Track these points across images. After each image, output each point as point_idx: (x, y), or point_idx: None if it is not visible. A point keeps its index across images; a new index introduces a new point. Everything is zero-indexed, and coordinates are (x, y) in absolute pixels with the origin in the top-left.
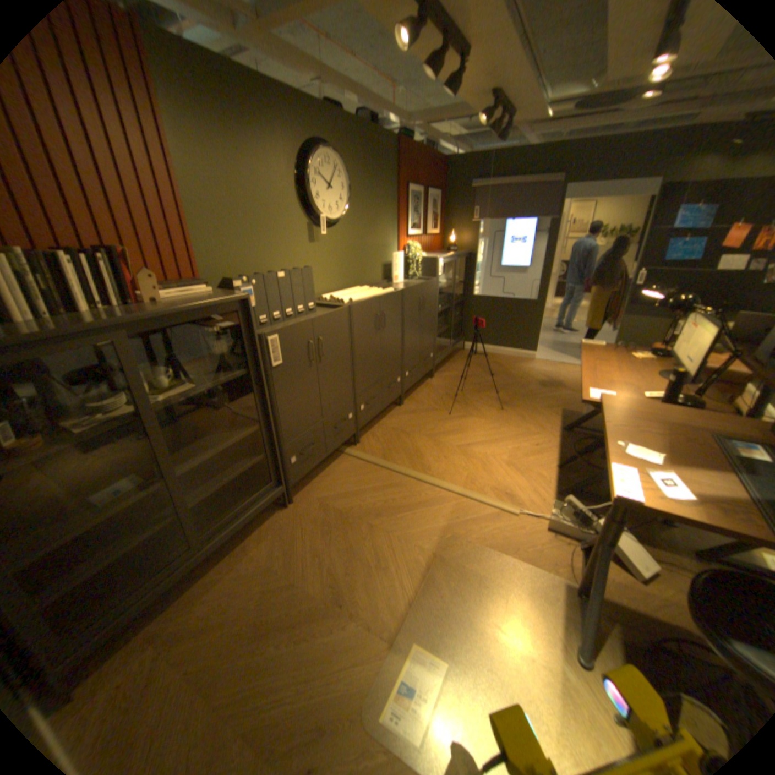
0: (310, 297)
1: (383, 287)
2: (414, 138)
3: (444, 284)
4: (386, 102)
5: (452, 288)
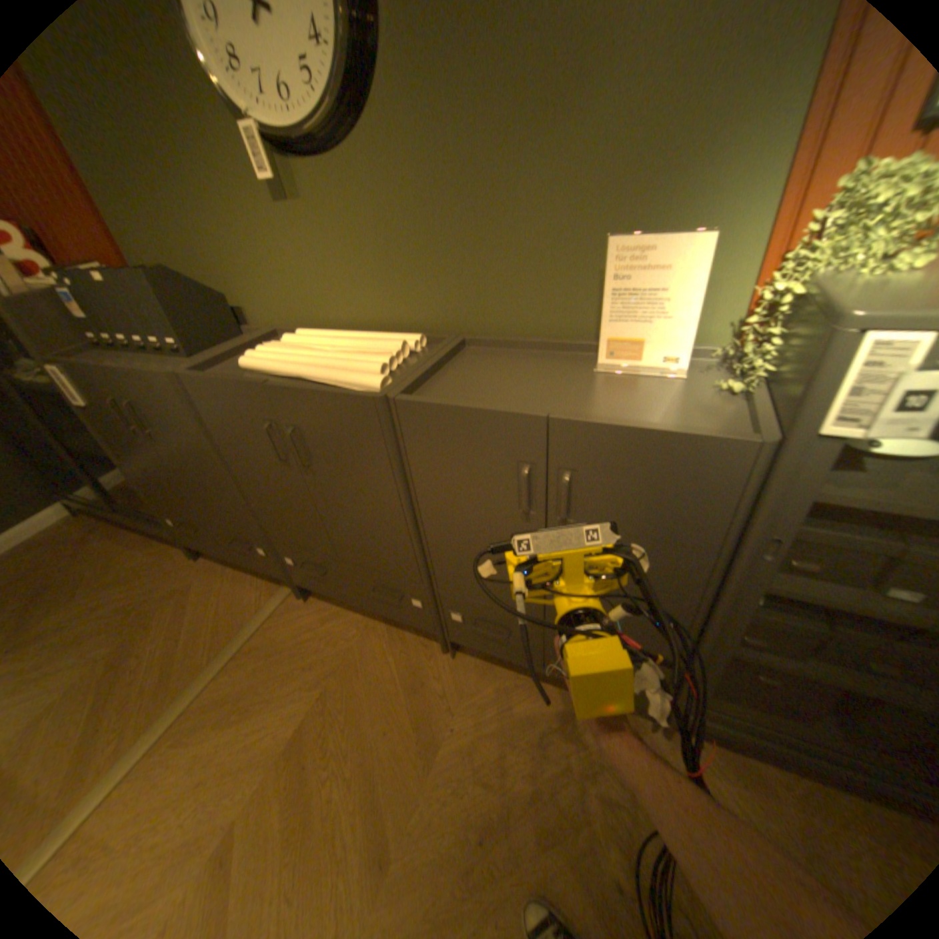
0: (162, 328)
1: (530, 362)
2: None
3: None
4: None
5: None
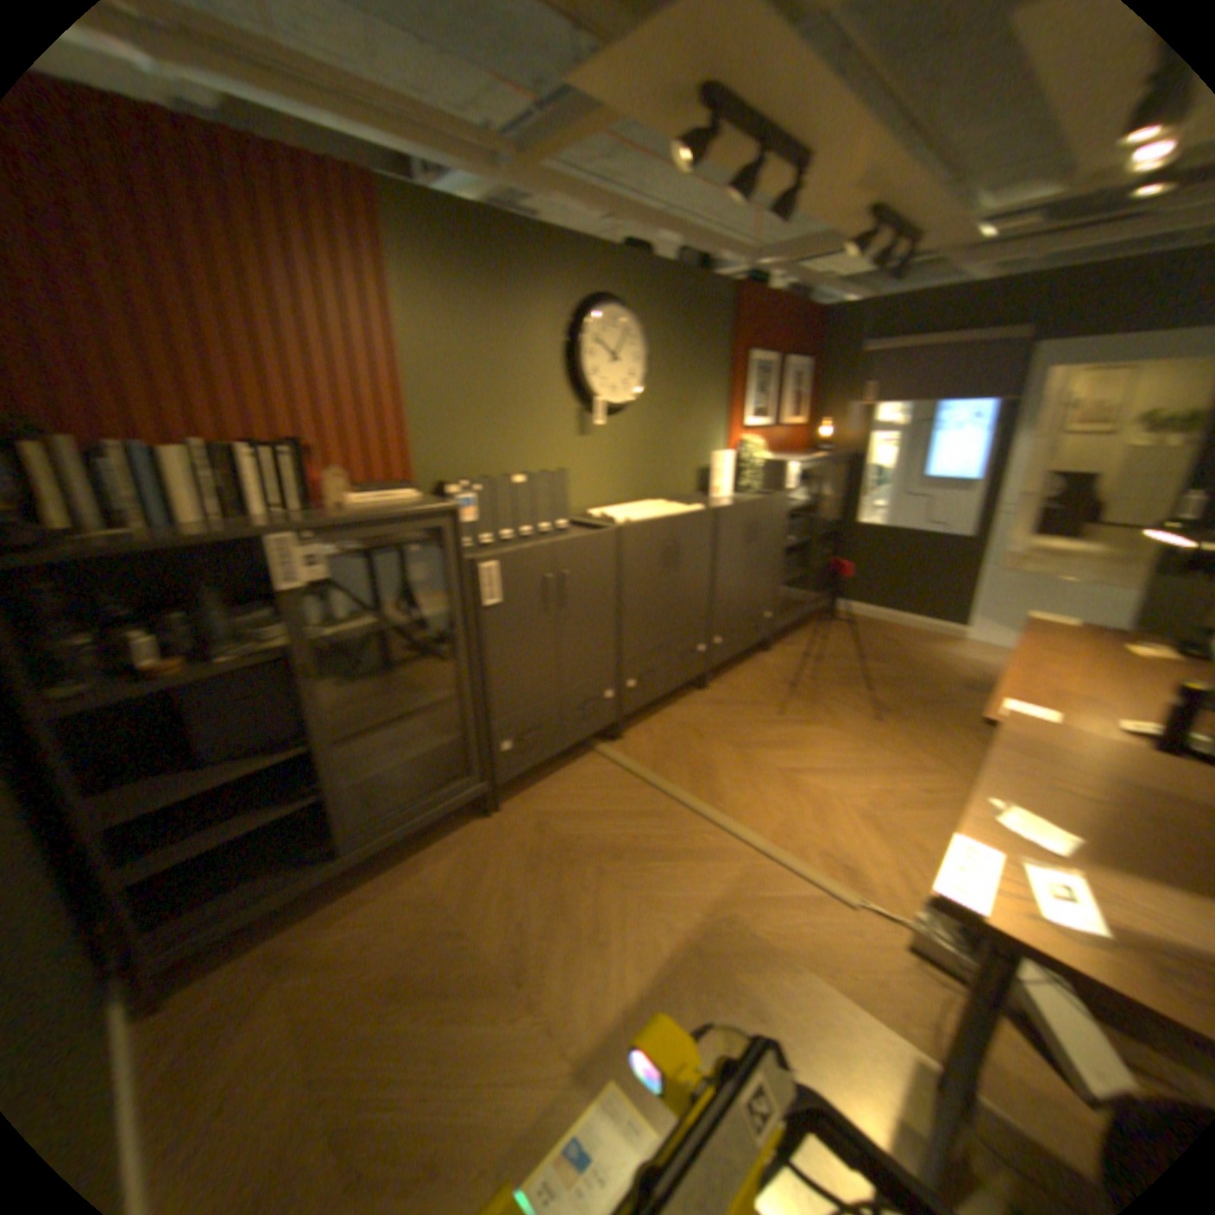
0: (559, 512)
1: (691, 503)
2: (768, 282)
3: (801, 503)
4: (717, 236)
5: (819, 510)
